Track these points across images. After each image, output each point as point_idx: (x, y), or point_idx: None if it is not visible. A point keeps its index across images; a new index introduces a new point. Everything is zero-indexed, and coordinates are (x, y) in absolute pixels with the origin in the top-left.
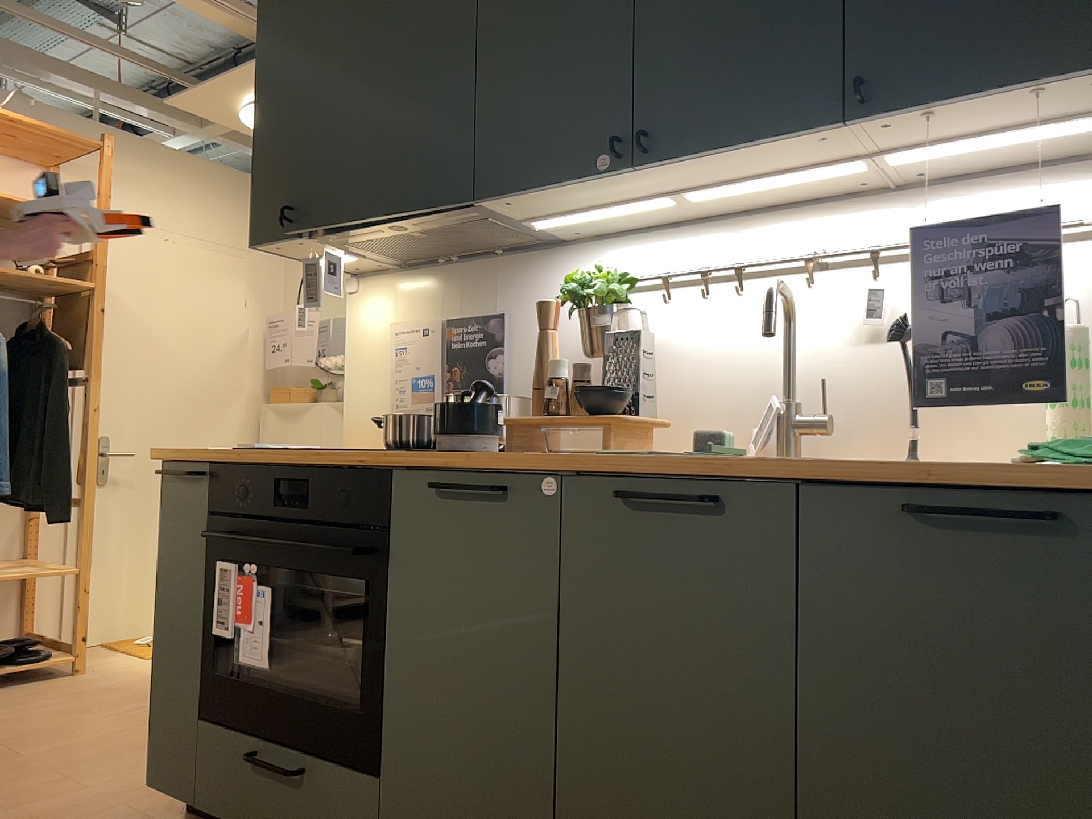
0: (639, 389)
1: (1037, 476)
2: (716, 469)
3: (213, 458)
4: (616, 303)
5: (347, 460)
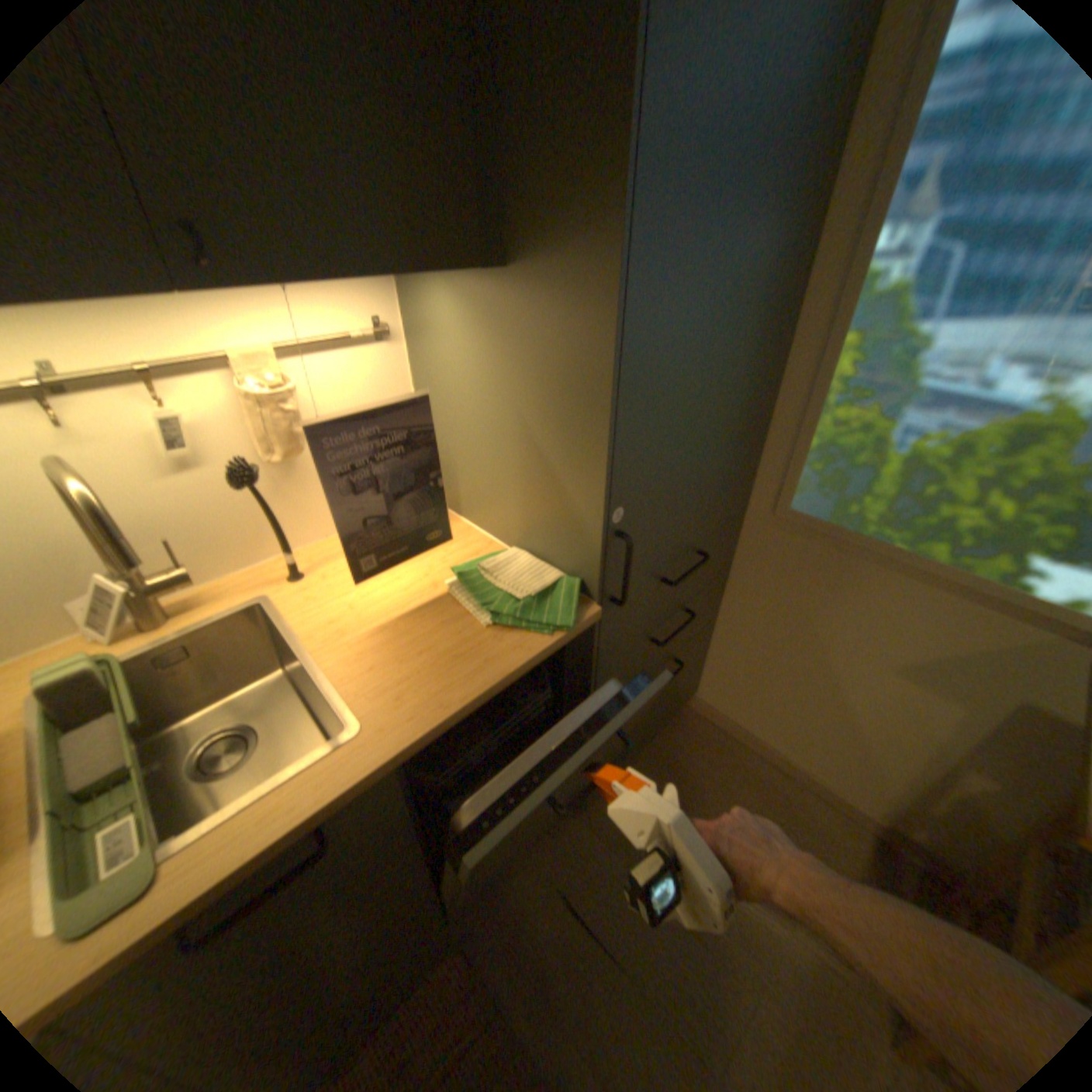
0: None
1: (542, 659)
2: (309, 823)
3: None
4: None
5: None
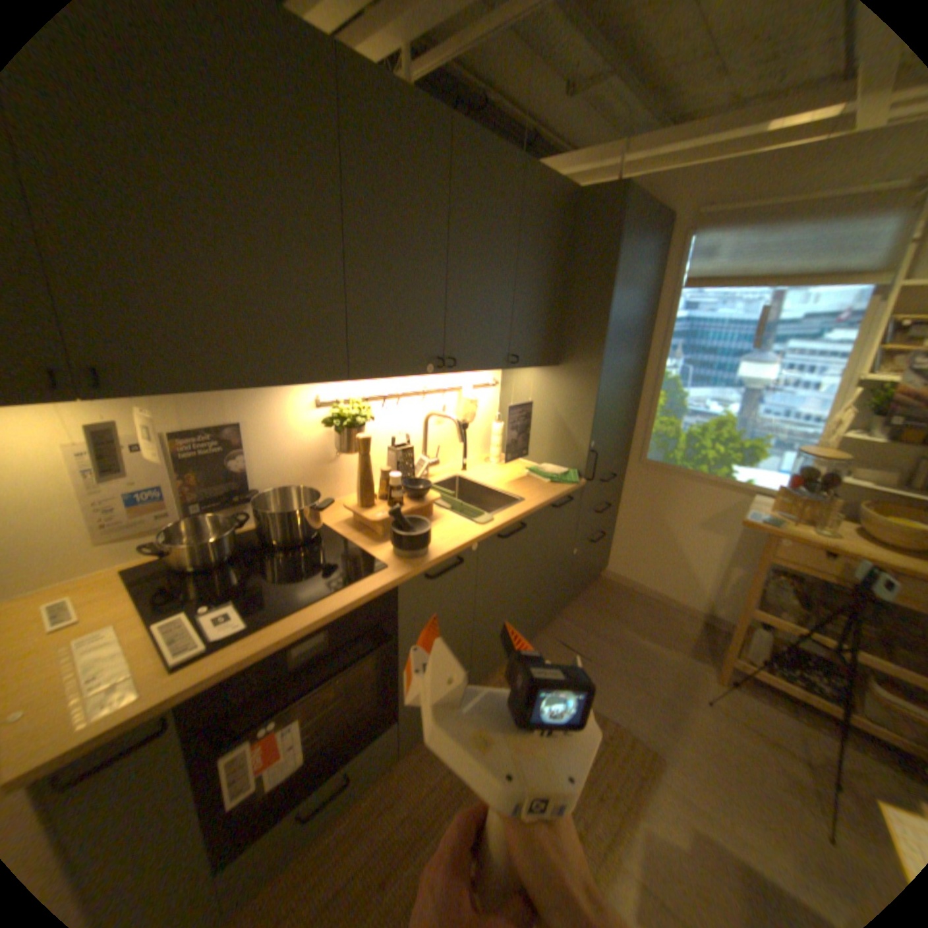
0: (407, 474)
1: (570, 491)
2: (523, 515)
3: (169, 698)
4: (360, 421)
5: (358, 598)
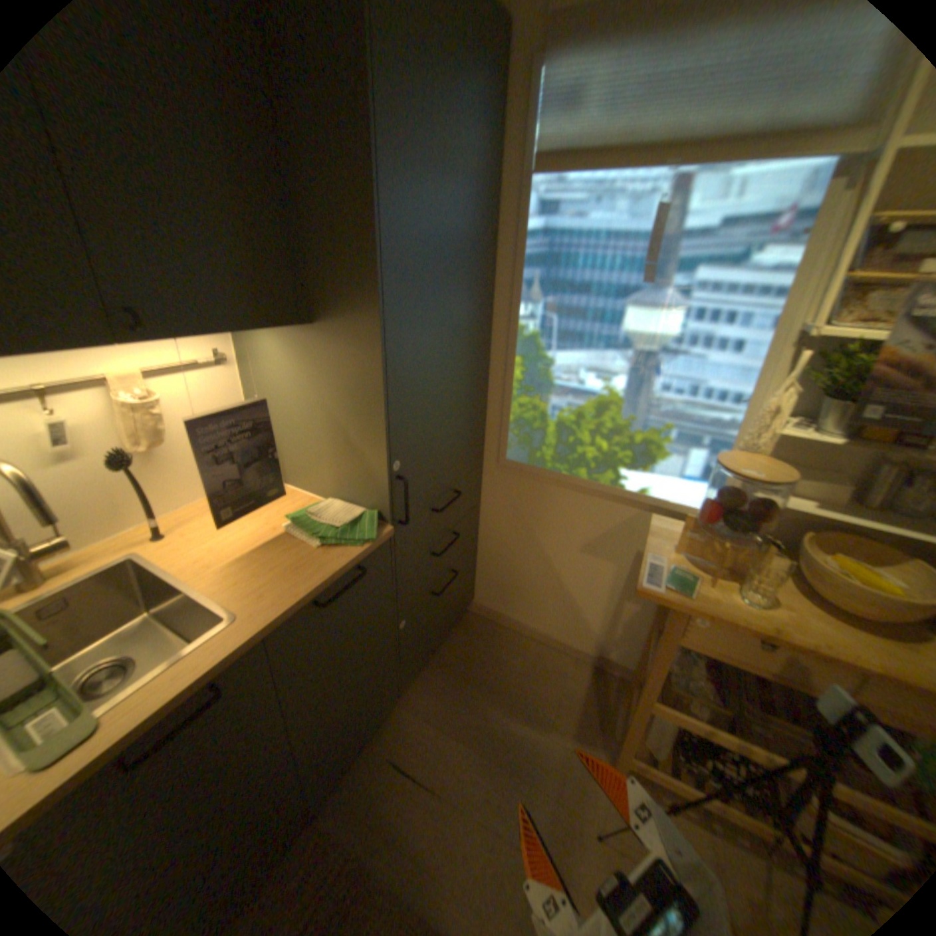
0: None
1: (357, 561)
2: (209, 675)
3: None
4: None
5: None
